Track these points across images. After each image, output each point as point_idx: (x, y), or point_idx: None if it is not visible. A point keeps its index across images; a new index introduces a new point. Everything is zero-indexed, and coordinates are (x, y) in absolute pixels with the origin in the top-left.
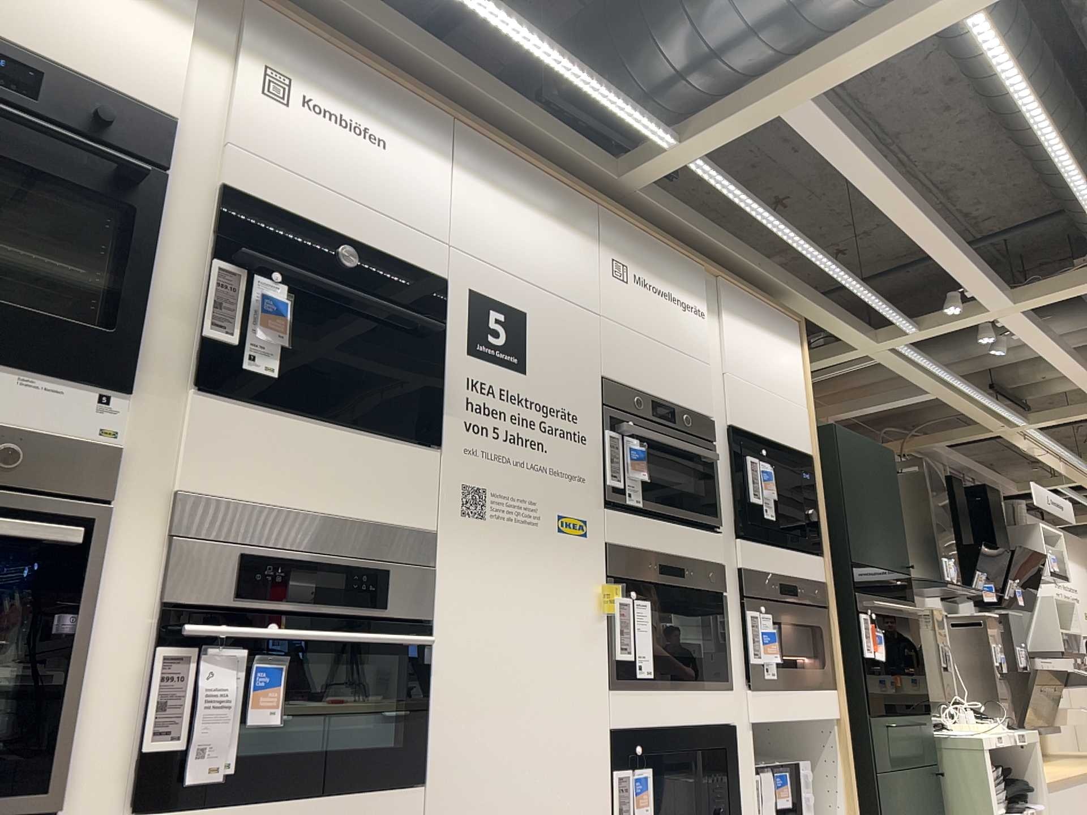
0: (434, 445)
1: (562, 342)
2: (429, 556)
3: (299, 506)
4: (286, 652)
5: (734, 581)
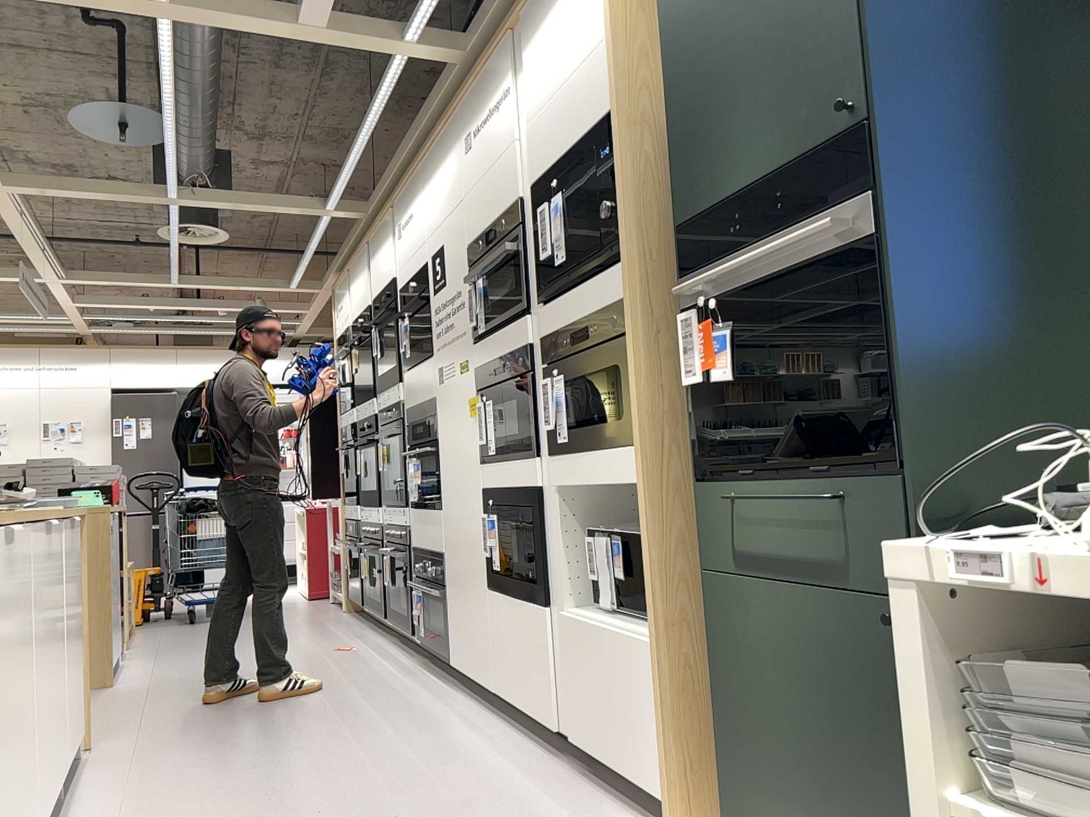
0: (436, 353)
1: (454, 240)
2: (433, 414)
3: (421, 405)
4: (426, 463)
5: (544, 358)
